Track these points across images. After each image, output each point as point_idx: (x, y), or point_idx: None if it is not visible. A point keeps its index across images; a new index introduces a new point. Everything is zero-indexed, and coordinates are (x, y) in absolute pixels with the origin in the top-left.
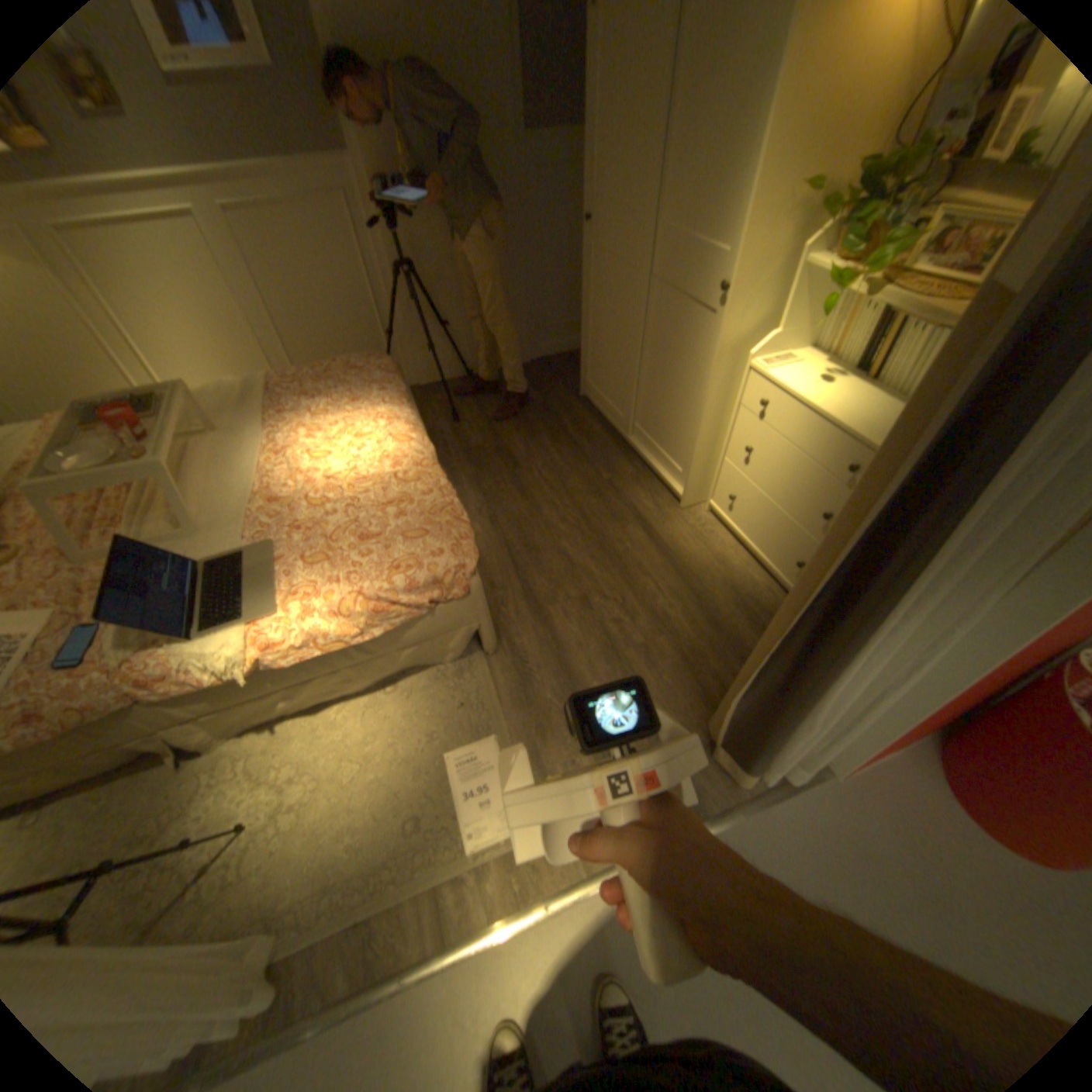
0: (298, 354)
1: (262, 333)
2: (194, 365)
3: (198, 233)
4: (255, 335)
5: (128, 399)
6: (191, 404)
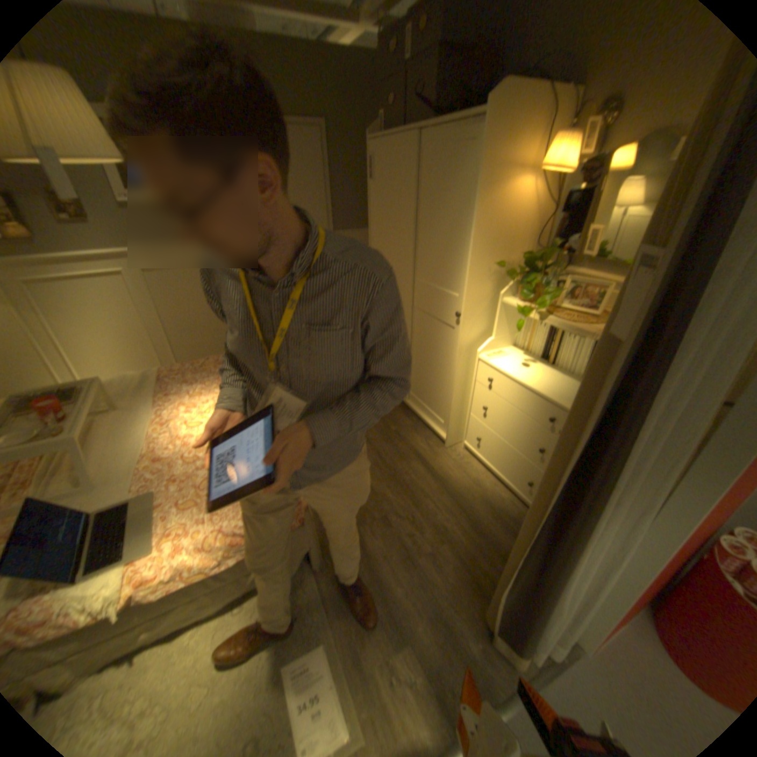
0: (182, 353)
1: (158, 341)
2: (106, 362)
3: (124, 283)
4: (153, 342)
5: (56, 391)
6: (103, 392)
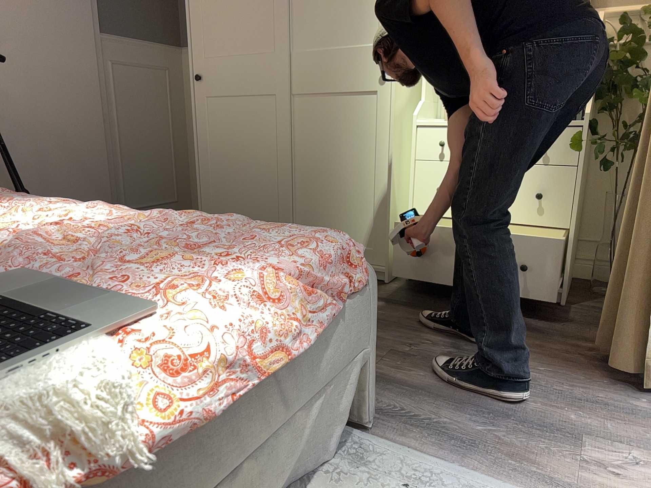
0: None
1: None
2: None
3: None
4: None
5: None
6: None
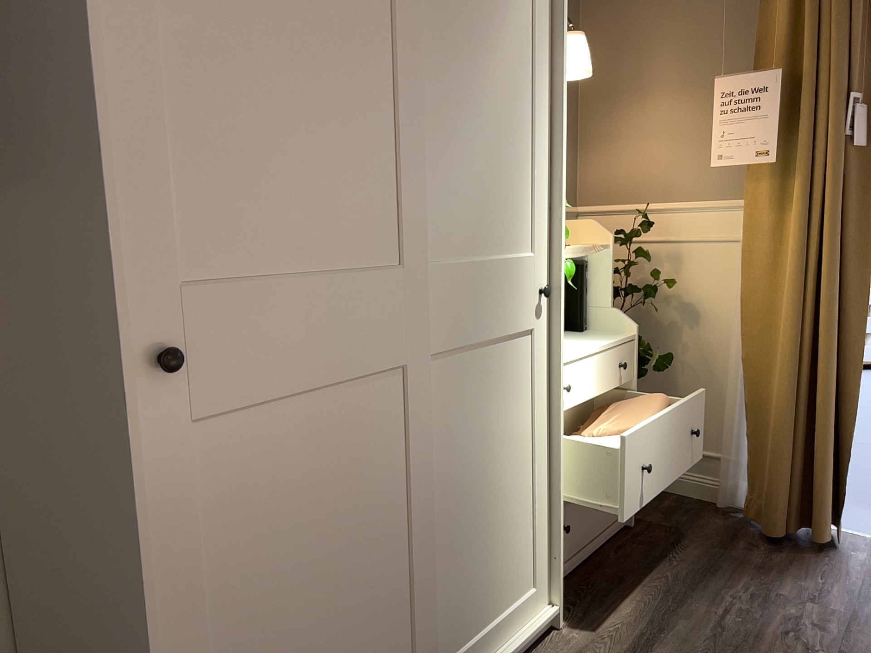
0: None
1: None
2: None
3: None
4: None
5: None
6: None
